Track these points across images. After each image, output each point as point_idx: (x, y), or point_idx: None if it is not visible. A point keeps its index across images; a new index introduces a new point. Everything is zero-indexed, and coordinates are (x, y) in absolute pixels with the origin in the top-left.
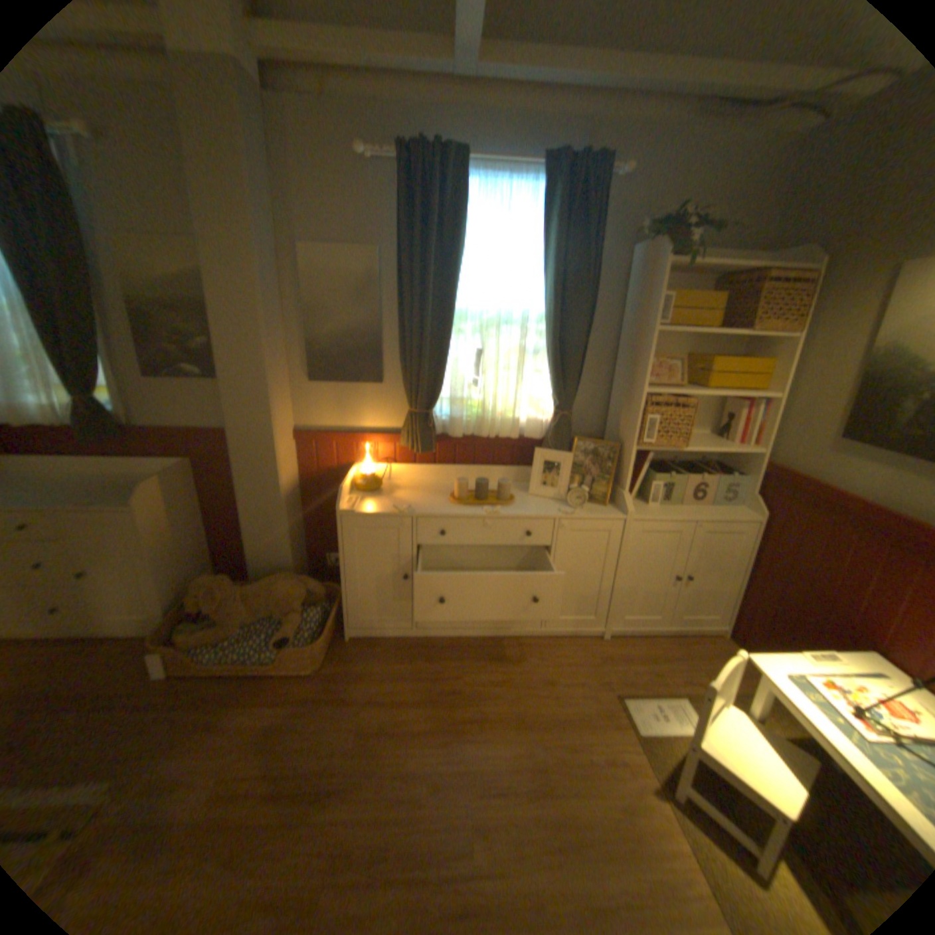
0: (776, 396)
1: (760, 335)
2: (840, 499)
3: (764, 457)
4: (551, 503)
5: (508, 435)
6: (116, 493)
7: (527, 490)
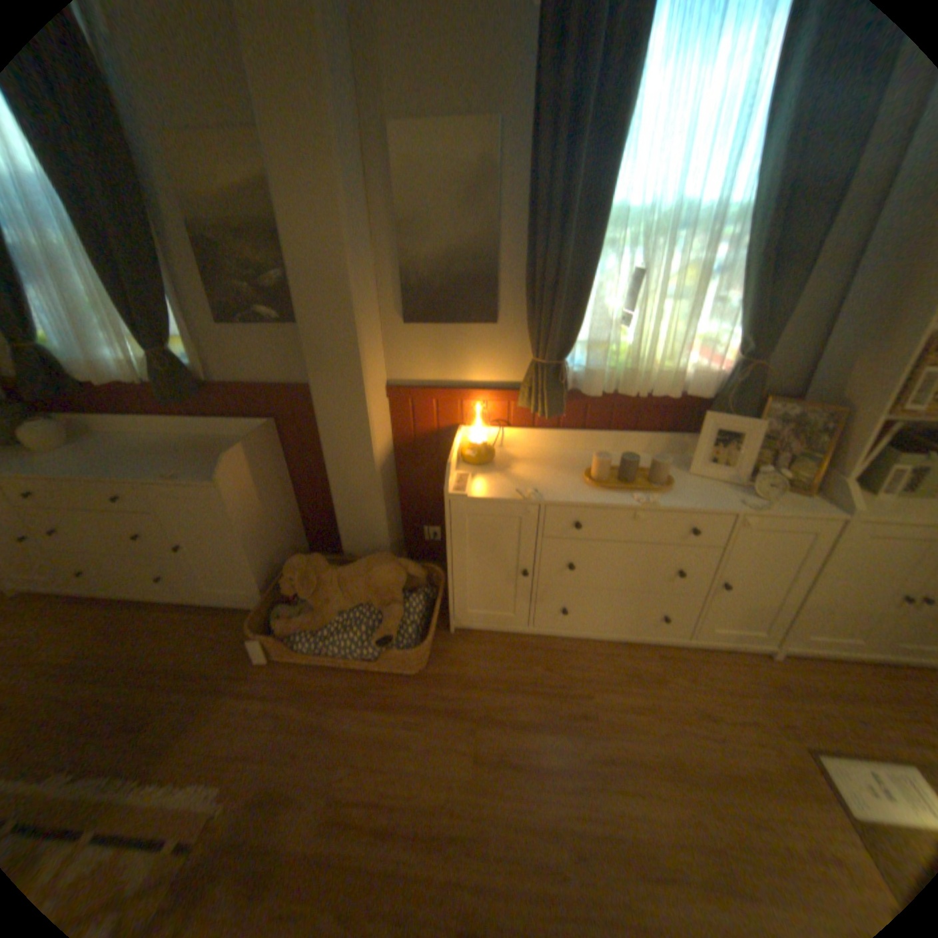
0: None
1: None
2: None
3: None
4: (728, 489)
5: (668, 392)
6: (202, 460)
7: (685, 465)
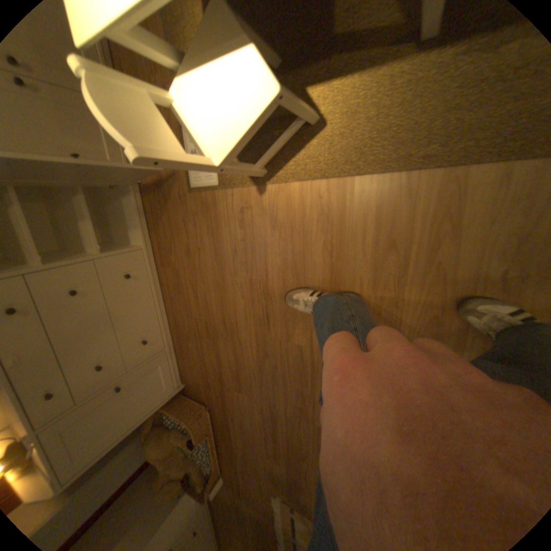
0: None
1: None
2: None
3: None
4: None
5: None
6: None
7: None
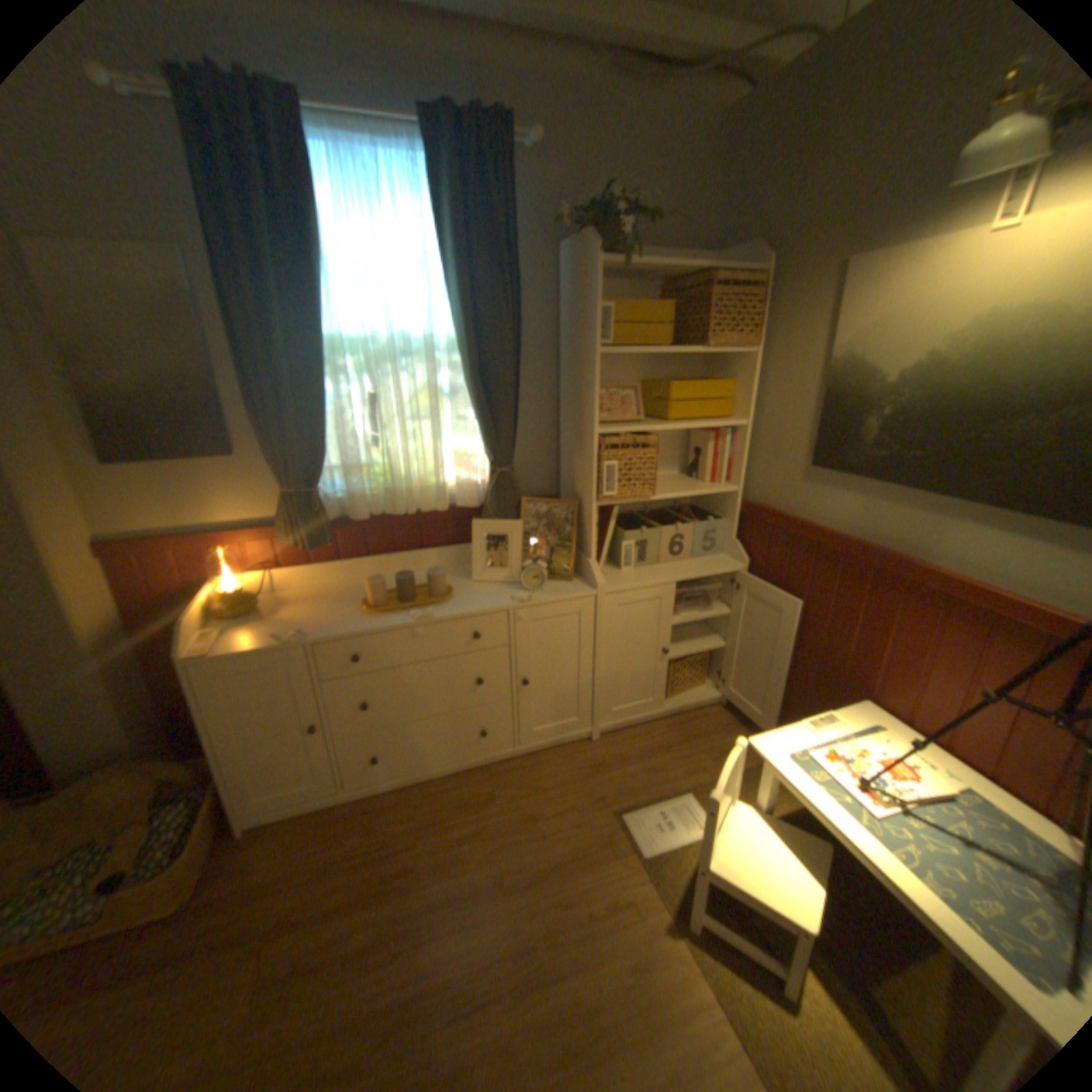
0: (741, 423)
1: (716, 351)
2: (818, 535)
3: (738, 495)
4: (504, 588)
5: (436, 506)
6: None
7: (472, 573)
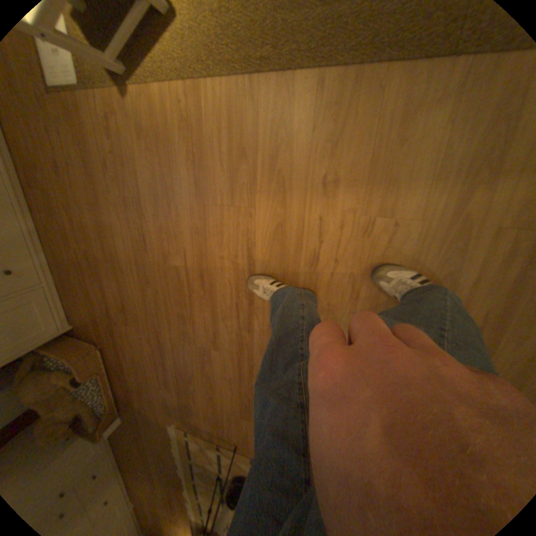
0: None
1: None
2: None
3: None
4: None
5: None
6: None
7: None
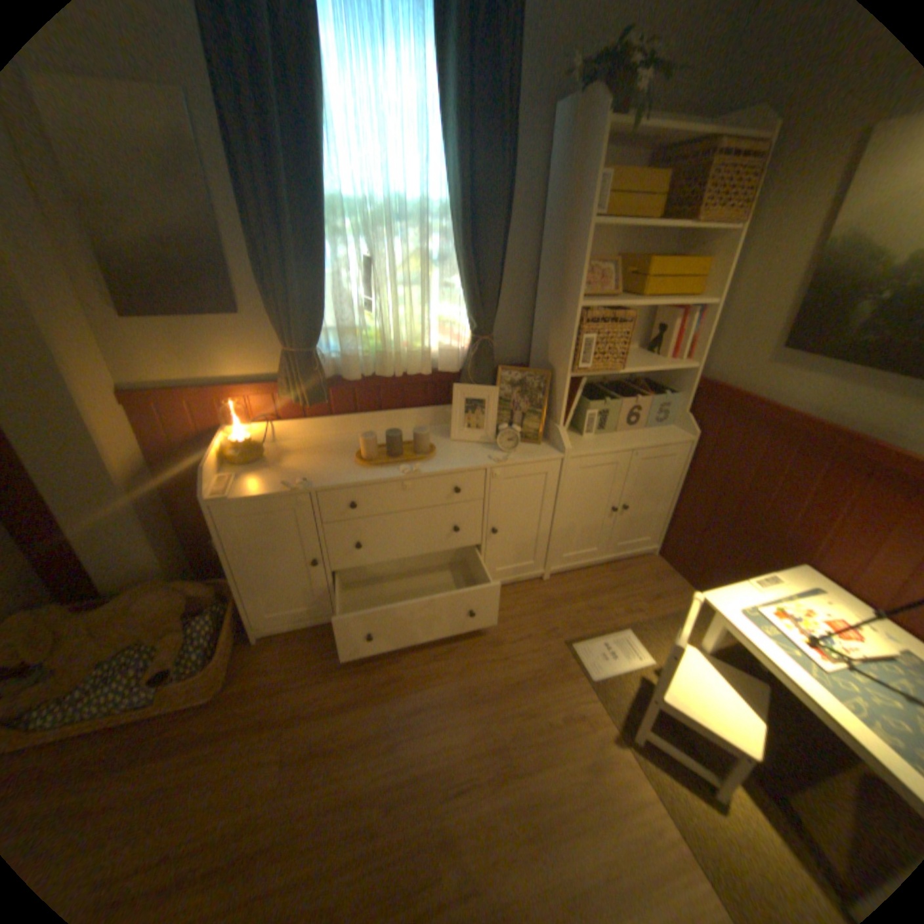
0: (713, 302)
1: (696, 228)
2: (780, 414)
3: (697, 372)
4: (479, 448)
5: (420, 370)
6: None
7: (449, 433)
